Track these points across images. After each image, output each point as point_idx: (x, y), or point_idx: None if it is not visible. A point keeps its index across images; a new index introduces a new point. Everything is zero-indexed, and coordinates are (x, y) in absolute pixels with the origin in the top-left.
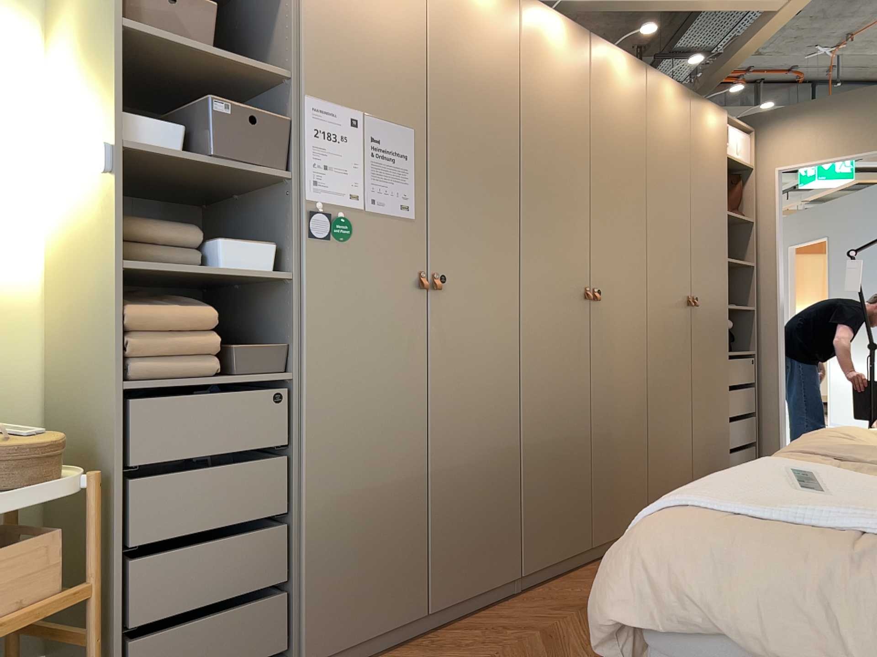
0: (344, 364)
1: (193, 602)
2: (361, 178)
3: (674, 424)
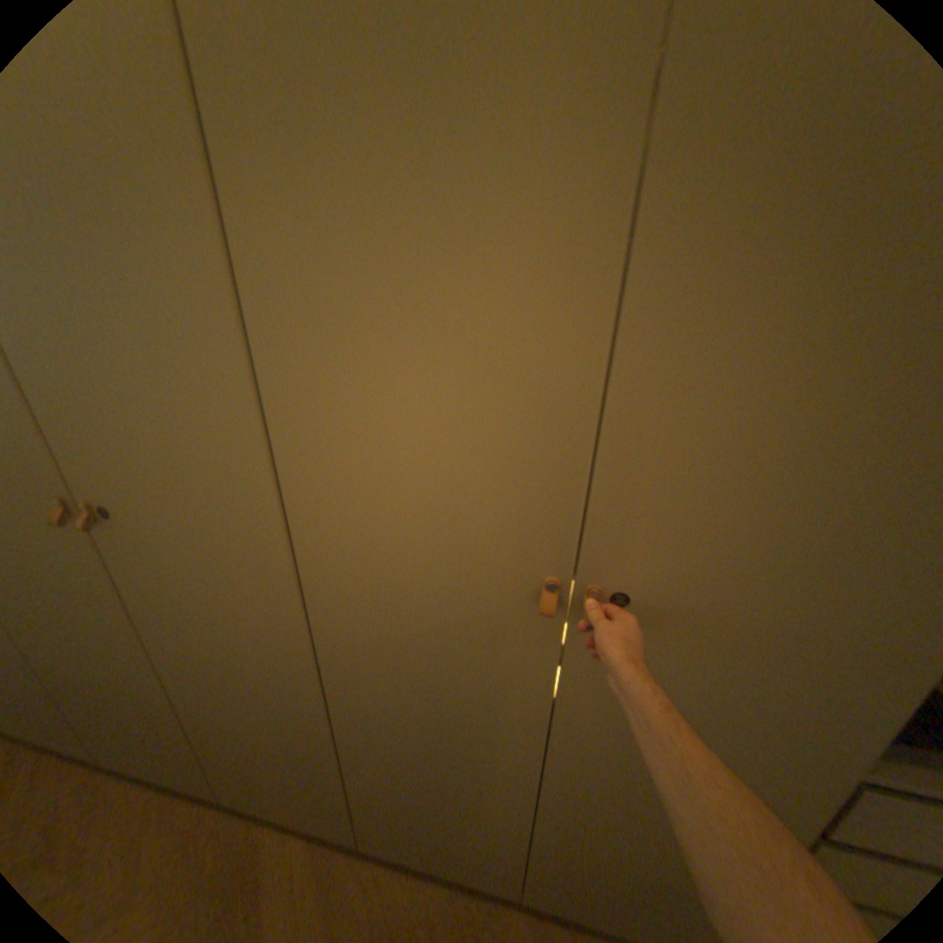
0: None
1: None
2: None
3: (479, 807)
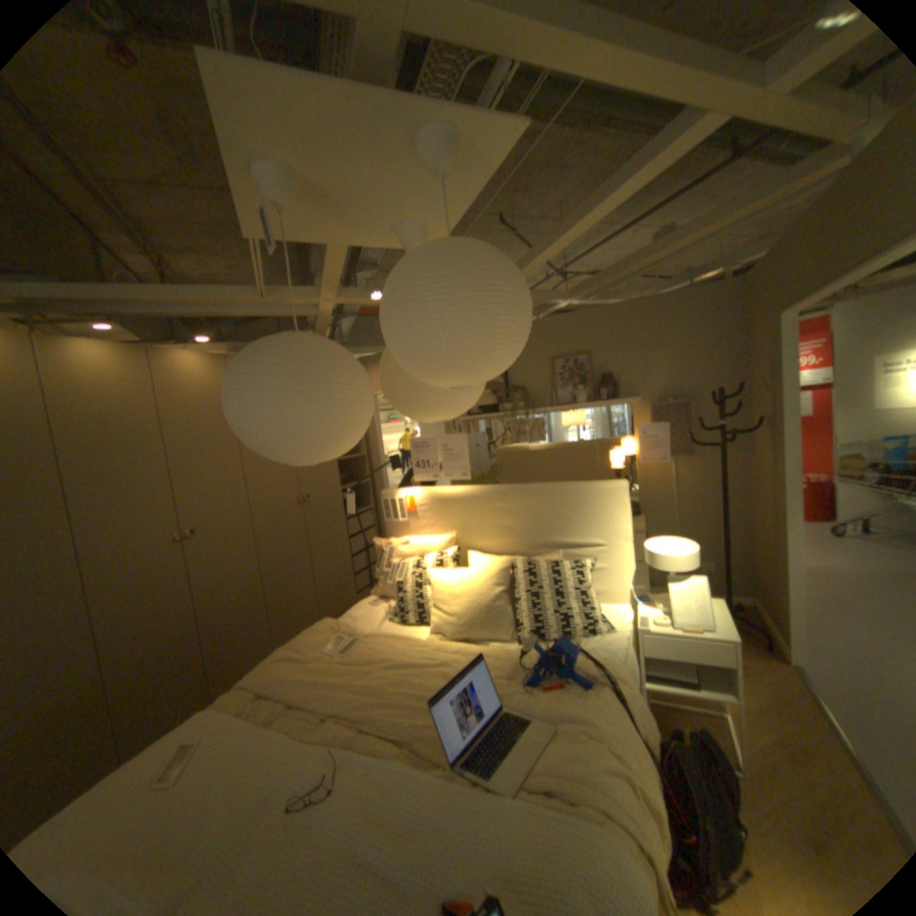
0: None
1: None
2: None
3: (302, 582)
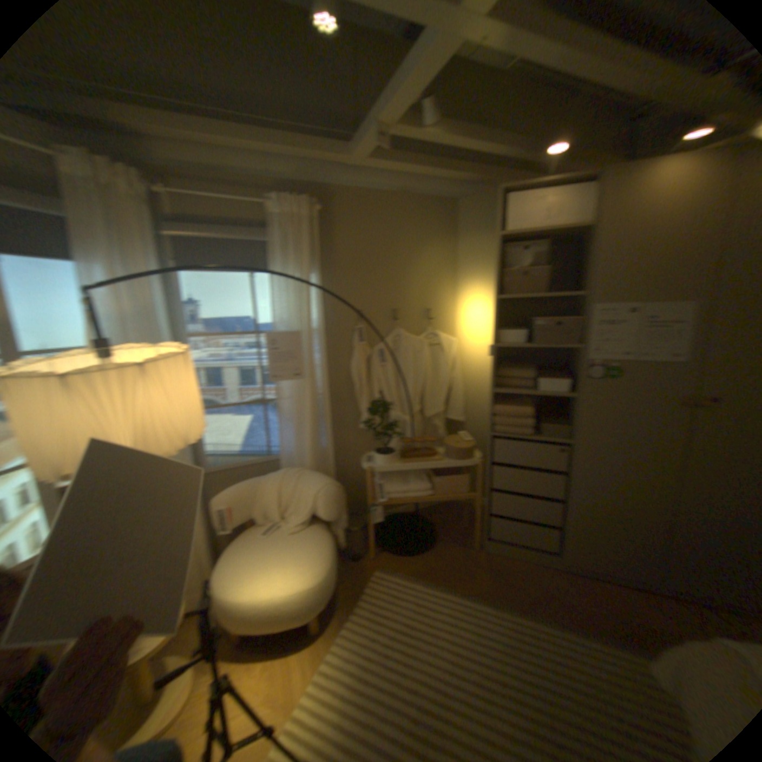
0: (614, 443)
1: (520, 516)
2: (642, 341)
3: None
